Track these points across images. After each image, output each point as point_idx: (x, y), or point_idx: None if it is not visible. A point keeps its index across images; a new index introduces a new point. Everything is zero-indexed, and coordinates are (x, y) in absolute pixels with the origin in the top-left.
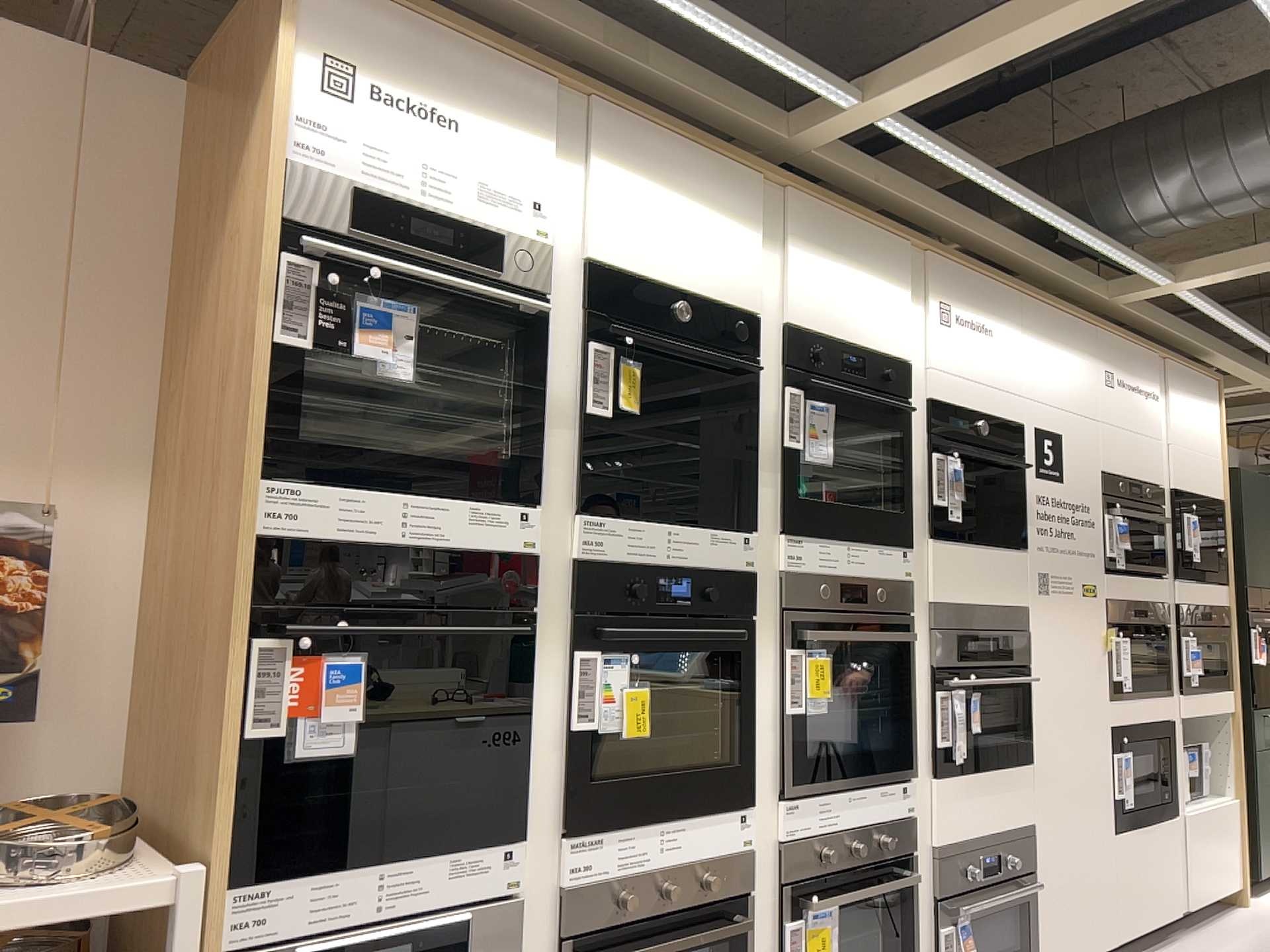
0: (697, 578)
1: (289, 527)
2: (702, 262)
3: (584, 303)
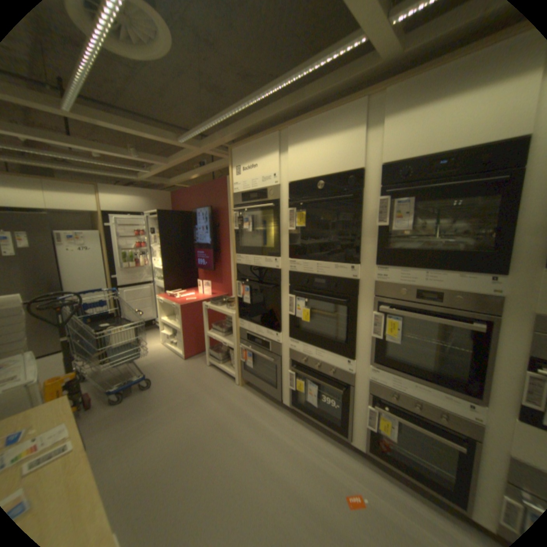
0: (329, 281)
1: (237, 263)
2: (331, 156)
3: (288, 195)
